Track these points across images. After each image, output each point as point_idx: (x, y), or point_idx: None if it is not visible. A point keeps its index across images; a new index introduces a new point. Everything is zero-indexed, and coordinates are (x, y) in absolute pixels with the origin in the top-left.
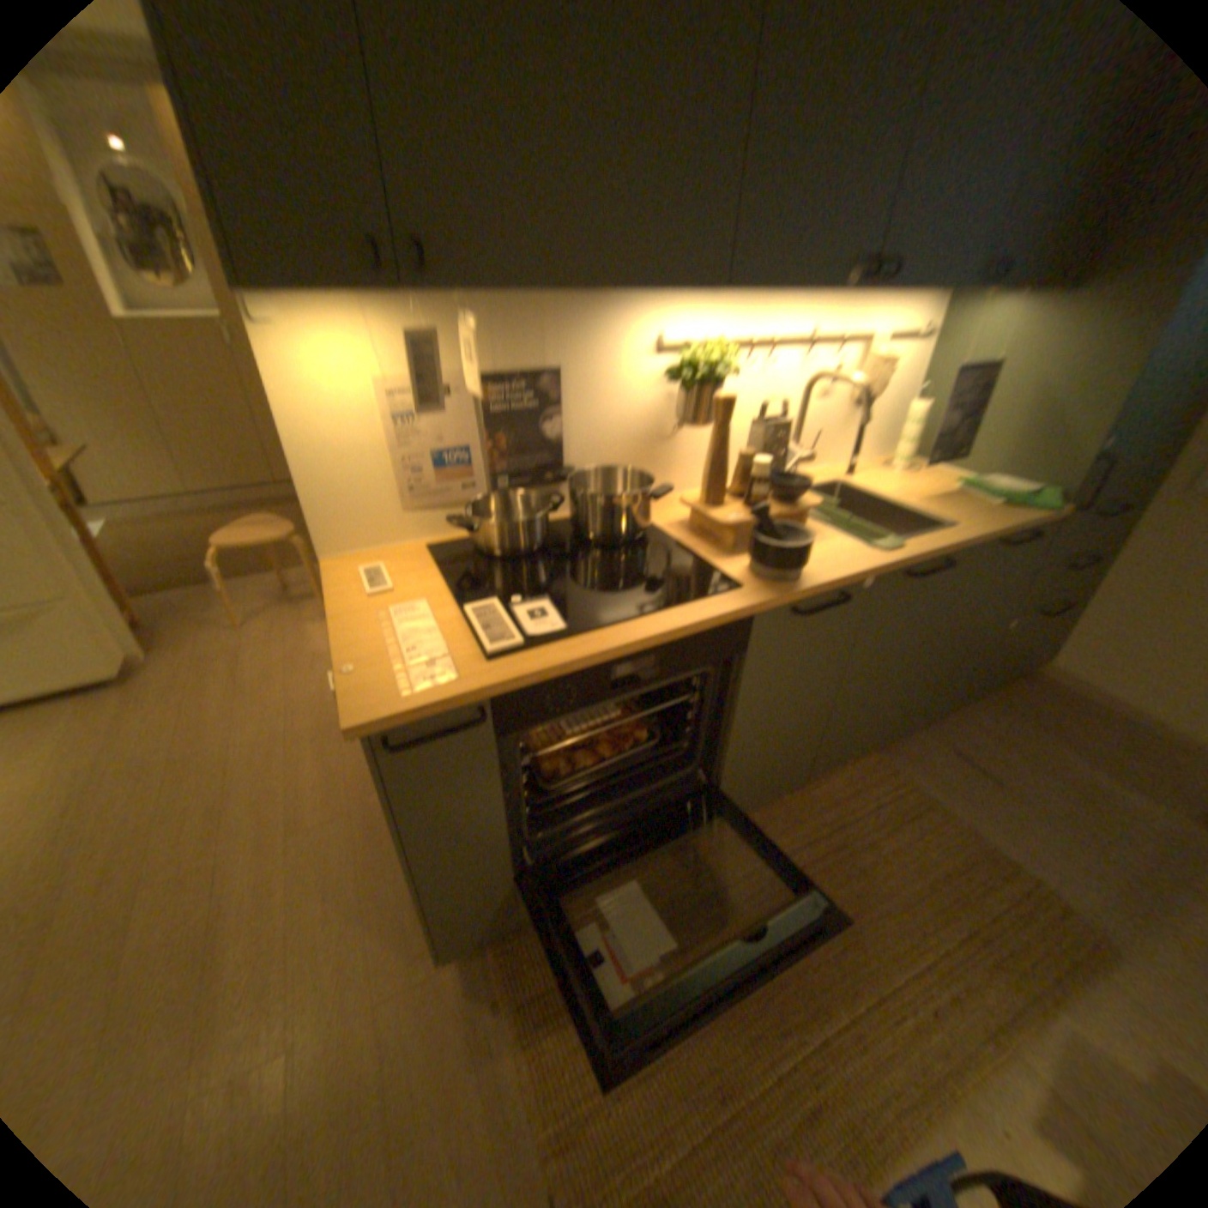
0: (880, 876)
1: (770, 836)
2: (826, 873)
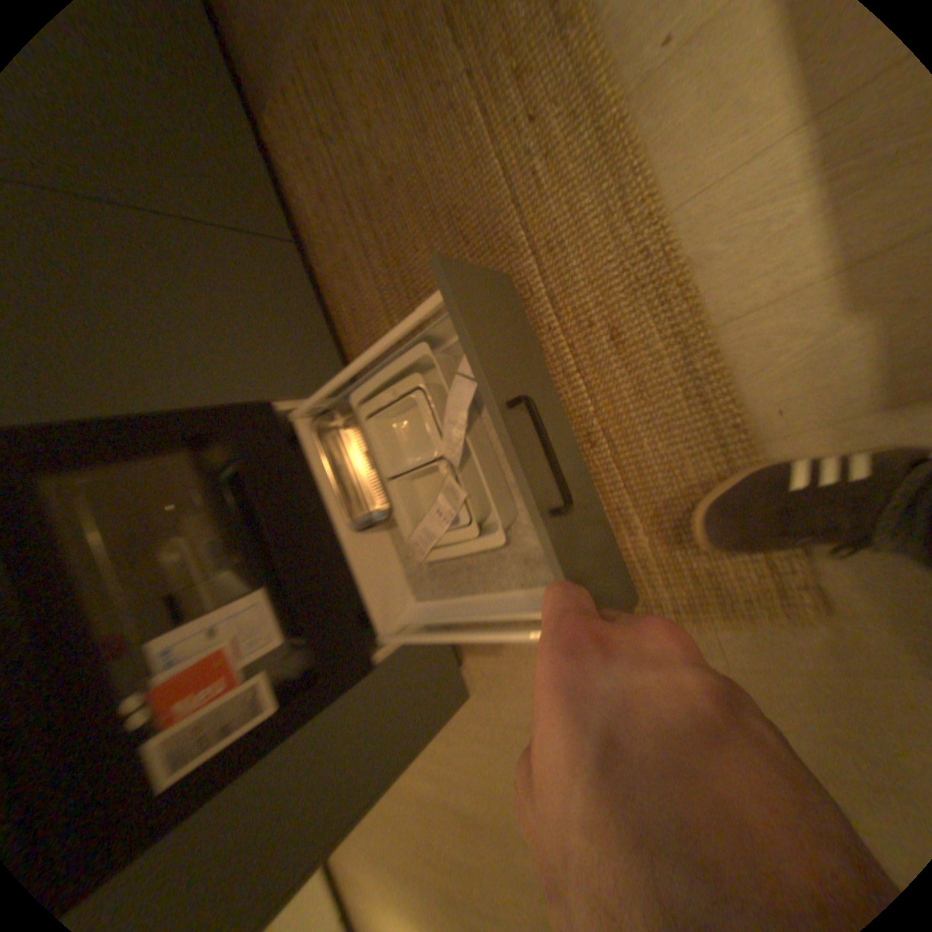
0: (388, 153)
1: (359, 301)
2: (388, 235)
